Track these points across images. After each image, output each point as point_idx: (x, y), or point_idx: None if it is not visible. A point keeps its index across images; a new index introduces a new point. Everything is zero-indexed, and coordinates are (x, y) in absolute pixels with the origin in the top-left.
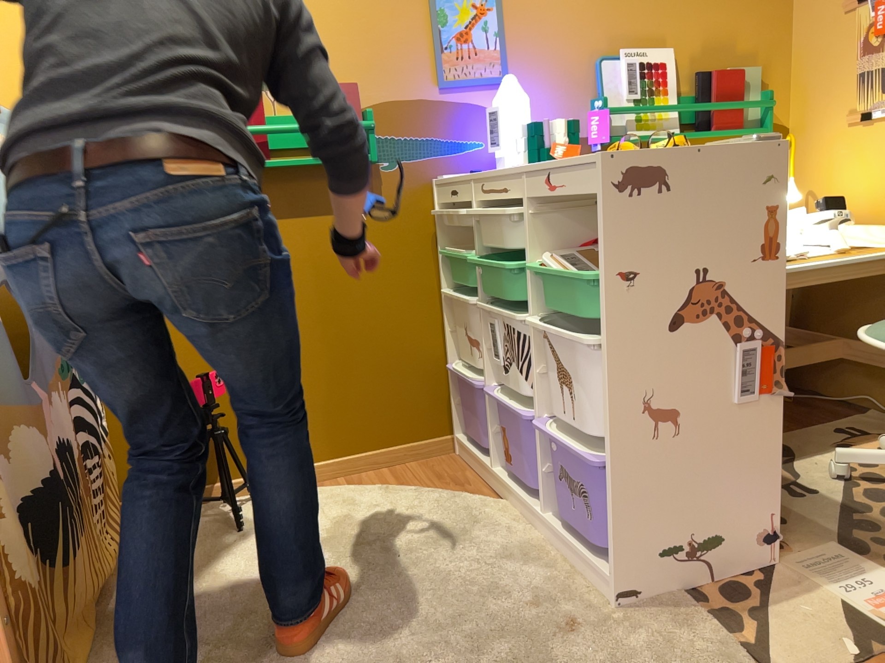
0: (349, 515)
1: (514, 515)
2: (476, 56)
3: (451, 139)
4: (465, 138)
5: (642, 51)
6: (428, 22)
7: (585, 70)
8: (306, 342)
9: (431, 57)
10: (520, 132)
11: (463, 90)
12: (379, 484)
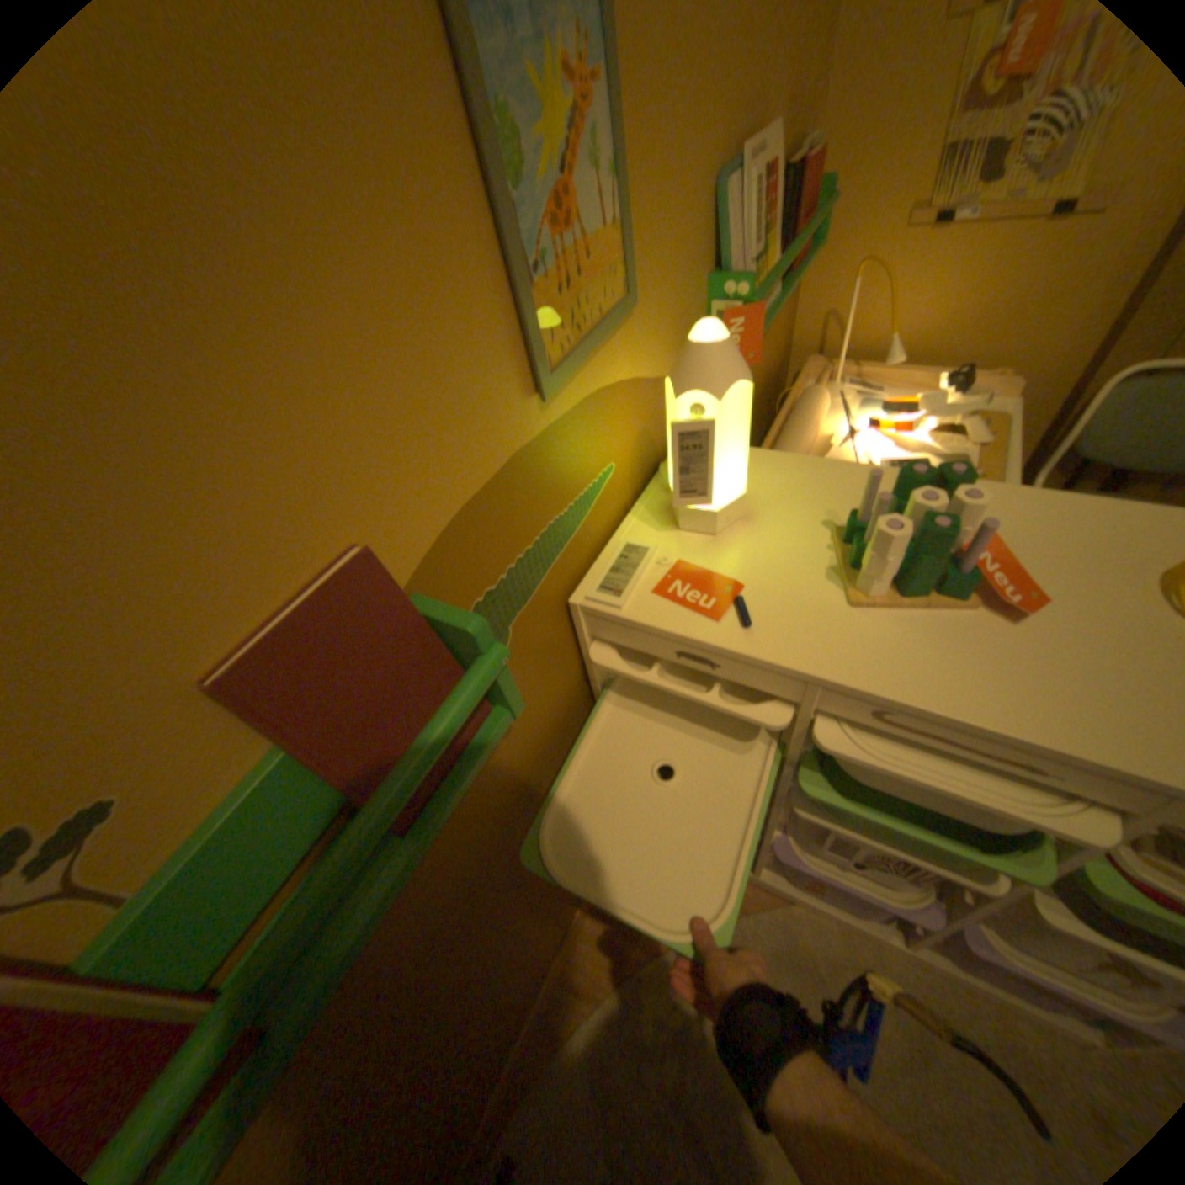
0: (680, 1093)
1: (835, 929)
2: (589, 256)
3: (575, 497)
4: (593, 476)
5: (760, 131)
6: (476, 172)
7: (707, 208)
8: (475, 990)
9: (509, 310)
10: (740, 451)
11: (578, 369)
12: (624, 971)
